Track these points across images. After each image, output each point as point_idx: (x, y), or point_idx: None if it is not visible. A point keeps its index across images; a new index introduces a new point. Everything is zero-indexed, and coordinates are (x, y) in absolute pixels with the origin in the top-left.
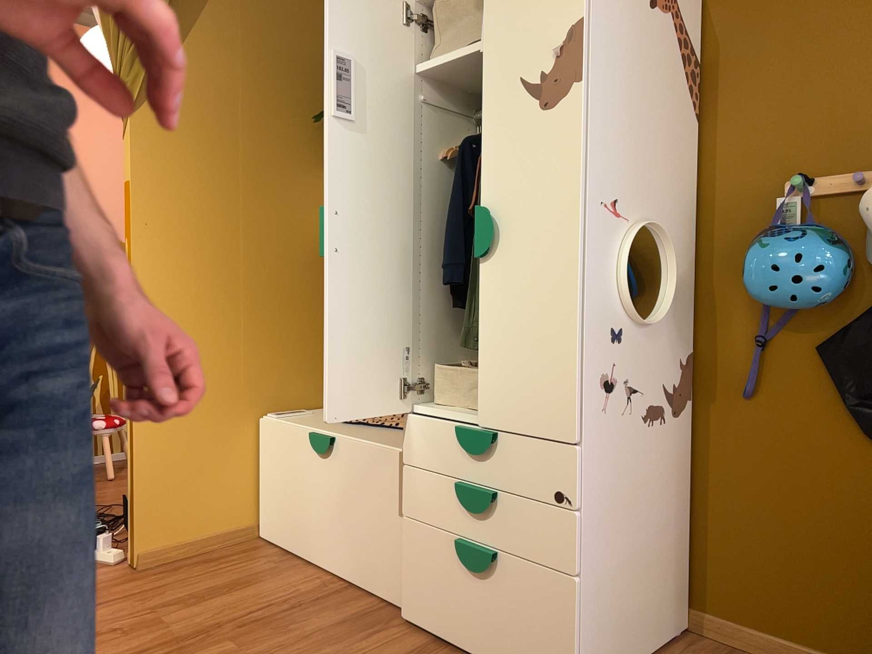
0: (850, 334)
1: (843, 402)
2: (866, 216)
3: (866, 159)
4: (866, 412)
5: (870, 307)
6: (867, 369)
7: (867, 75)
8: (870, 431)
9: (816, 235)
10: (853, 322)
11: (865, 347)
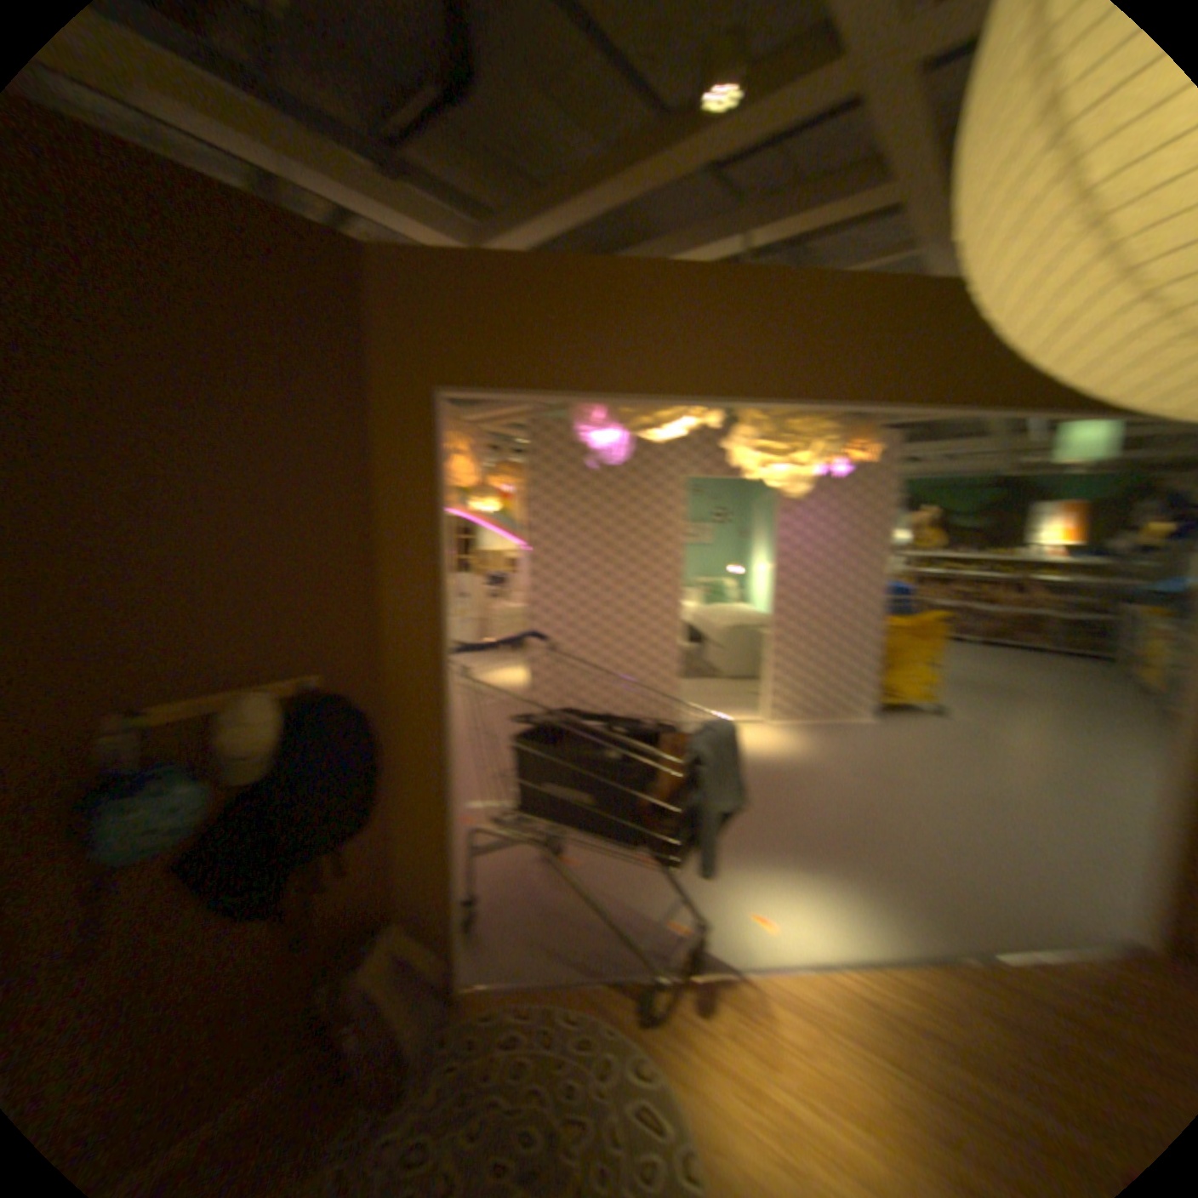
0: (199, 851)
1: (198, 909)
2: (218, 752)
3: (187, 686)
4: (221, 906)
5: (207, 815)
6: (218, 872)
7: (179, 607)
8: (226, 919)
9: (167, 780)
10: (197, 836)
11: (216, 855)
